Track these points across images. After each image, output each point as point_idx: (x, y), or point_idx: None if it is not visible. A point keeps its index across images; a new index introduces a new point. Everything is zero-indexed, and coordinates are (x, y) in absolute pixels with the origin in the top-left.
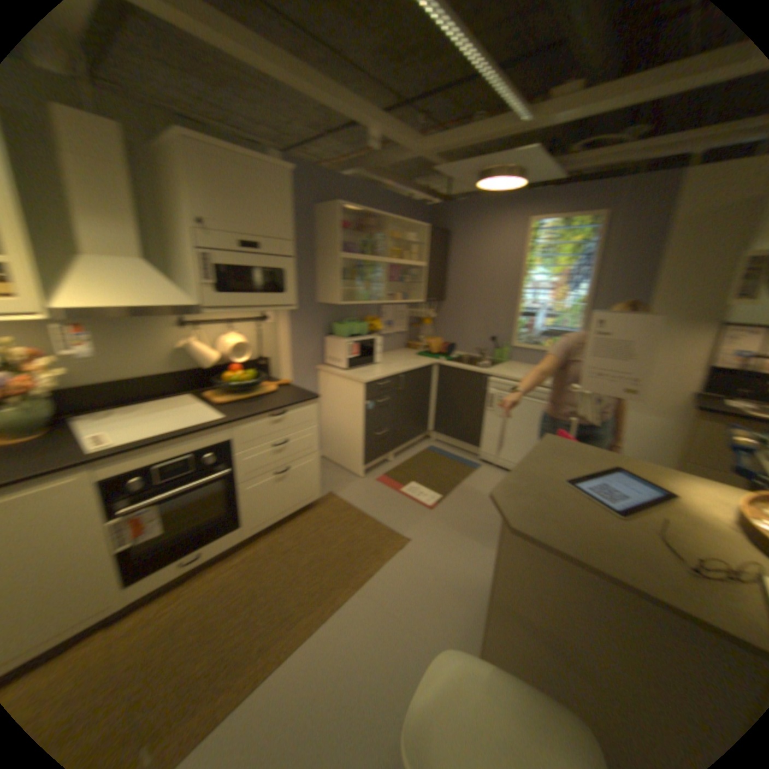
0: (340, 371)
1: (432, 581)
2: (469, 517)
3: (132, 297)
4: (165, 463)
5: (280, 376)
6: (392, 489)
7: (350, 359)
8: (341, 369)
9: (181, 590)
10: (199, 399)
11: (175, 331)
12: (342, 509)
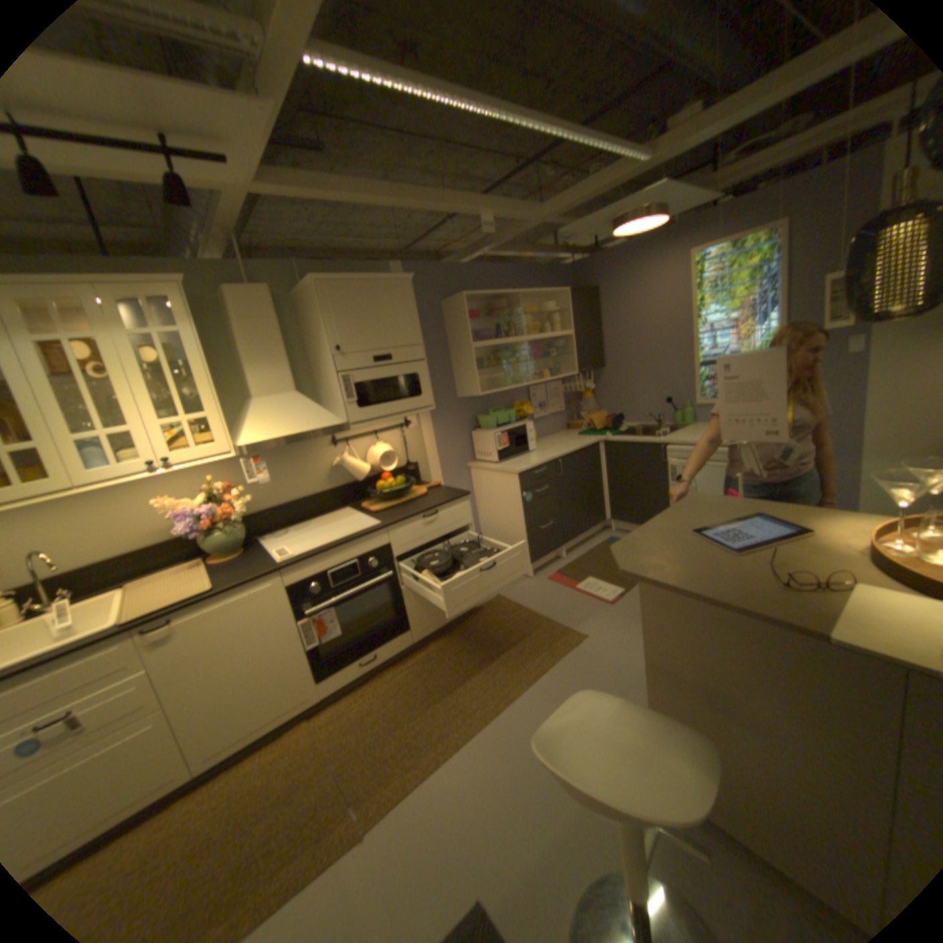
0: (493, 465)
1: (614, 675)
2: None
3: (297, 424)
4: (340, 567)
5: (433, 479)
6: (568, 587)
7: (502, 450)
8: (494, 462)
9: (367, 687)
10: (361, 509)
11: (333, 449)
12: (514, 610)
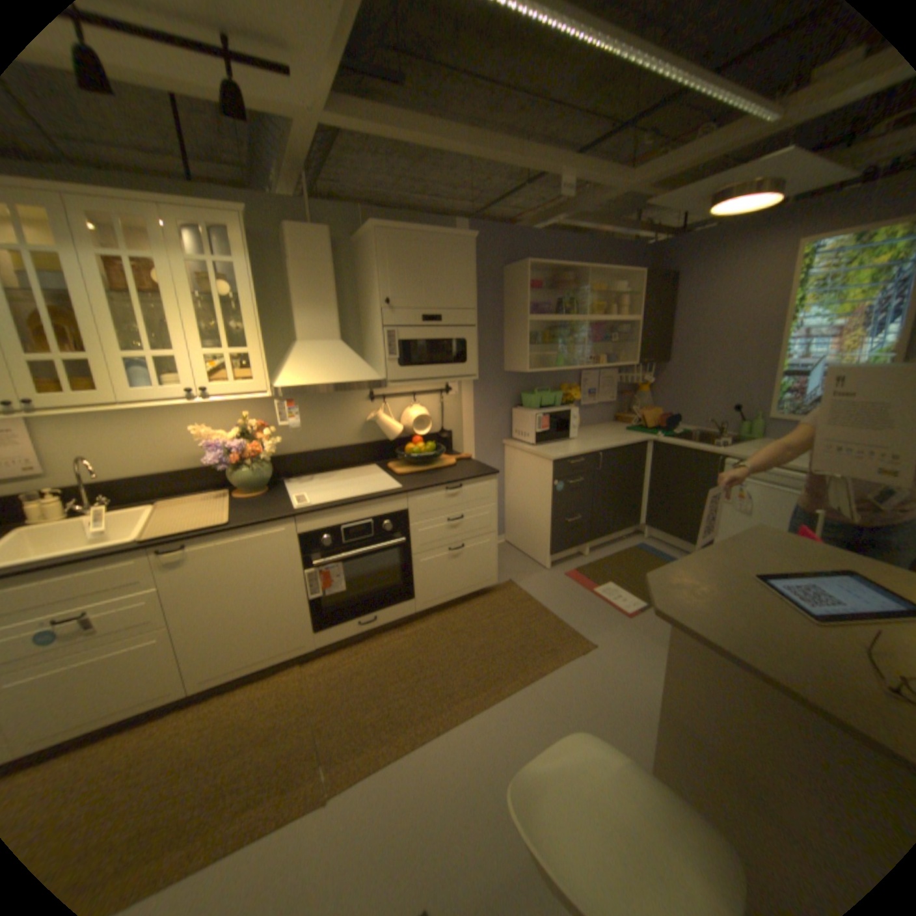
0: (529, 446)
1: (619, 698)
2: None
3: (335, 374)
4: (354, 524)
5: (465, 451)
6: (585, 588)
7: (541, 433)
8: (530, 444)
9: (362, 646)
10: (387, 469)
11: (369, 405)
12: (523, 600)
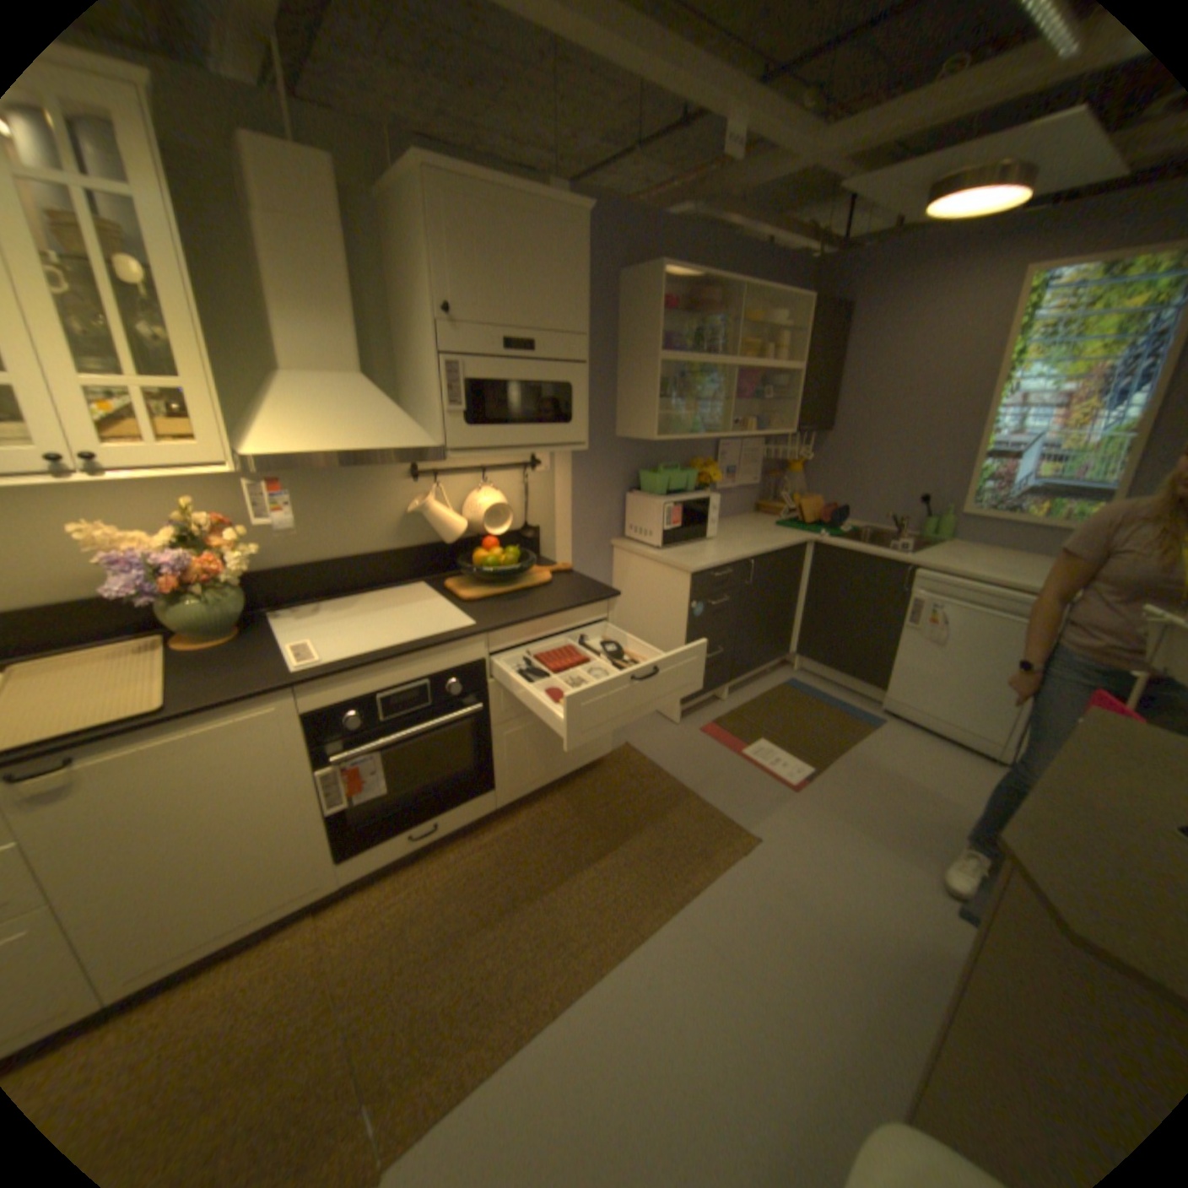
0: (652, 551)
1: (804, 921)
2: (869, 813)
3: (356, 435)
4: (399, 689)
5: (558, 557)
6: (730, 749)
7: (670, 531)
8: (653, 547)
9: (416, 870)
10: (444, 590)
11: (411, 486)
12: (649, 774)
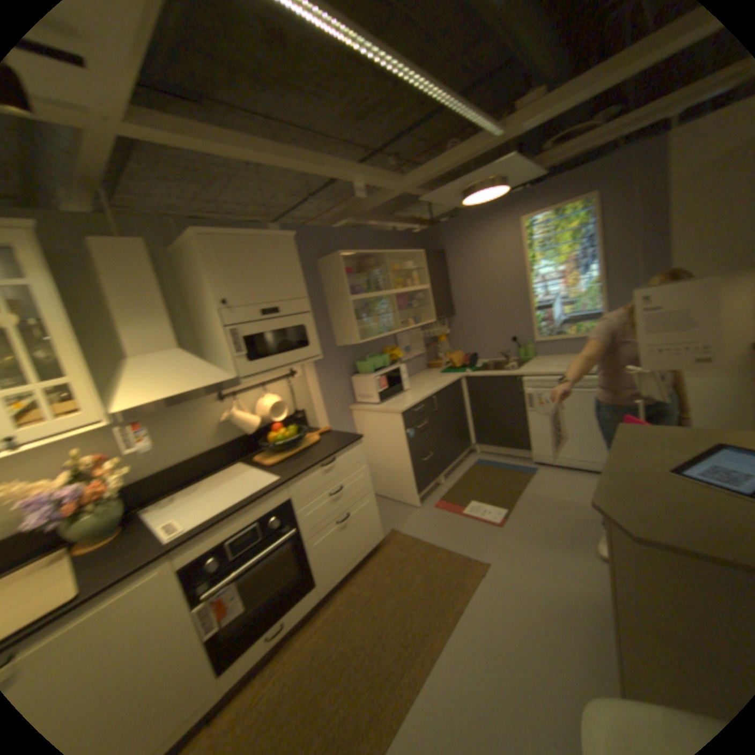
0: (376, 405)
1: (530, 607)
2: (546, 527)
3: (184, 382)
4: (240, 534)
5: (321, 424)
6: (456, 513)
7: (383, 391)
8: (376, 403)
9: (275, 662)
10: (255, 463)
11: (222, 404)
12: (412, 545)
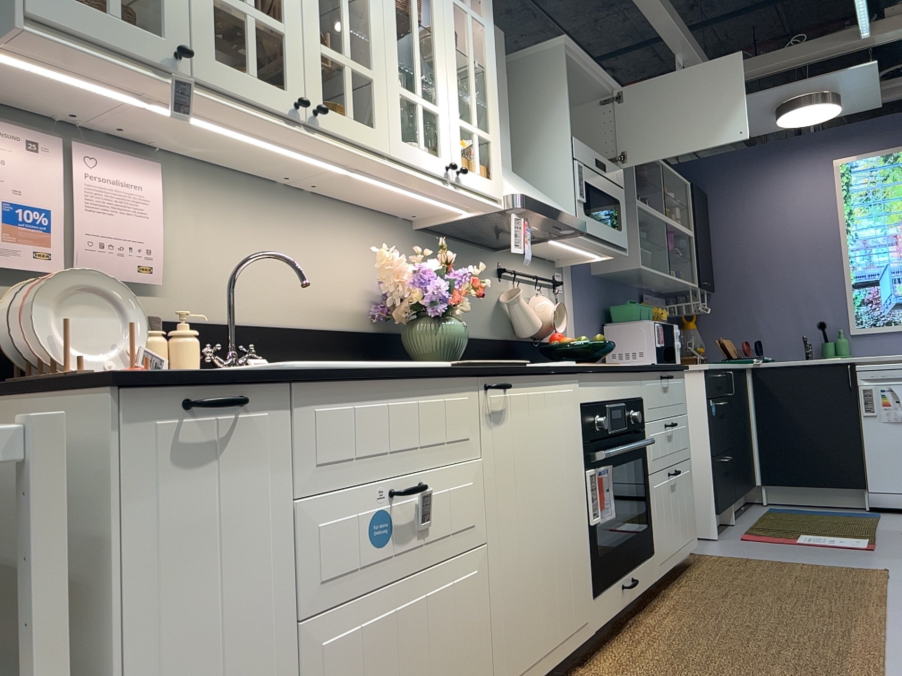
0: None
1: None
2: None
3: (548, 201)
4: (613, 406)
5: None
6: (784, 541)
7: (661, 348)
8: None
9: (629, 634)
10: None
11: (499, 283)
12: (742, 560)
